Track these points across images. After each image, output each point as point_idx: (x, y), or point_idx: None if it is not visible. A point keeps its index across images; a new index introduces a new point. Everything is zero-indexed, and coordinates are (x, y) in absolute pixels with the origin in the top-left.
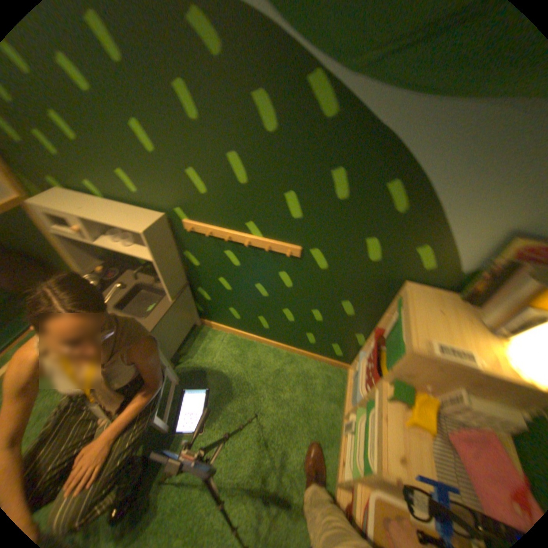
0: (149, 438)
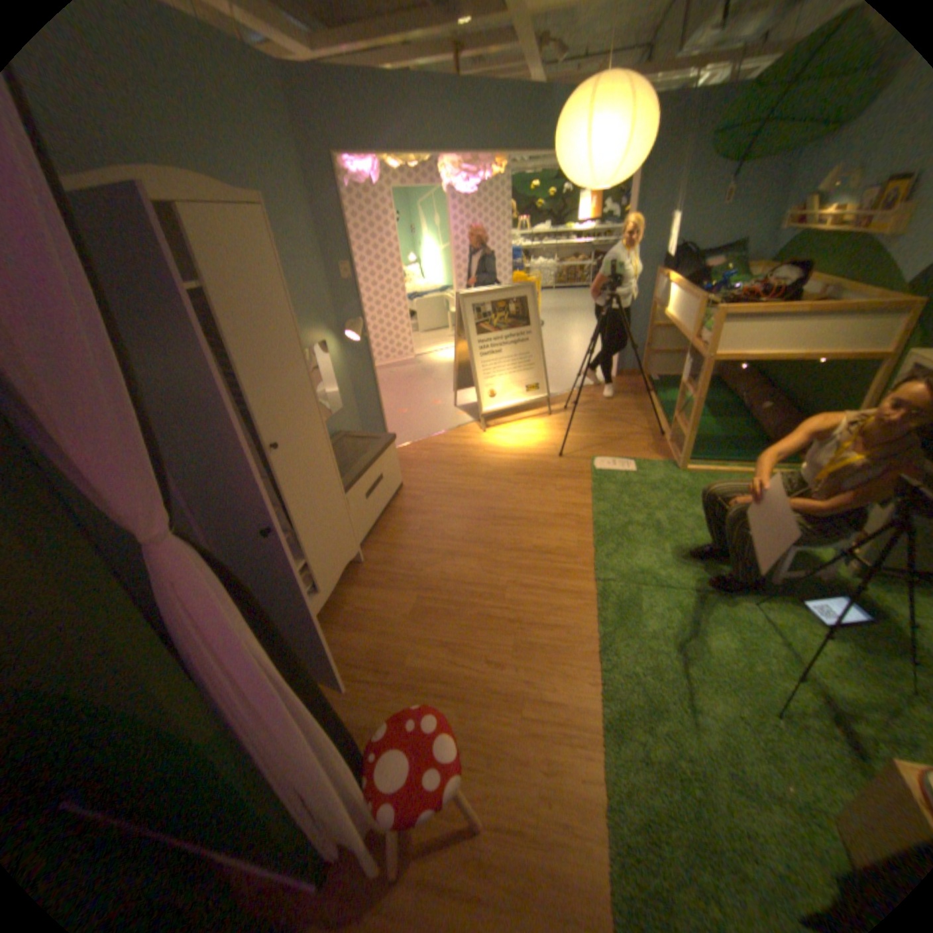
0: (776, 584)
